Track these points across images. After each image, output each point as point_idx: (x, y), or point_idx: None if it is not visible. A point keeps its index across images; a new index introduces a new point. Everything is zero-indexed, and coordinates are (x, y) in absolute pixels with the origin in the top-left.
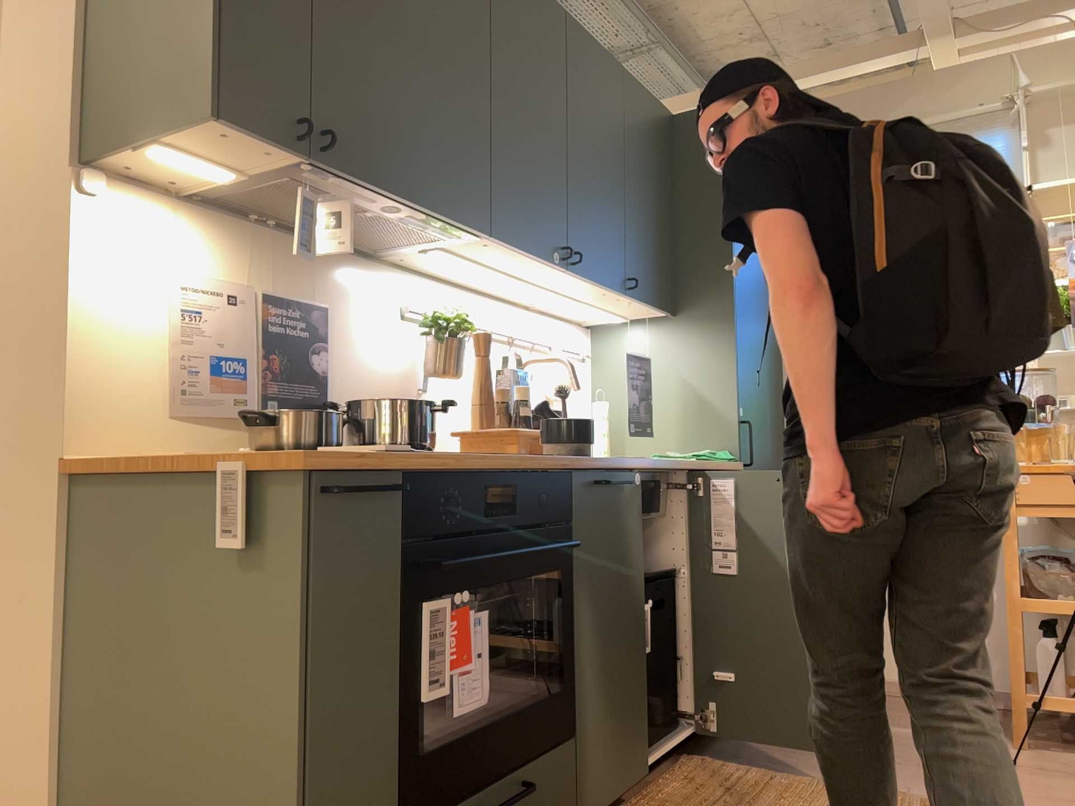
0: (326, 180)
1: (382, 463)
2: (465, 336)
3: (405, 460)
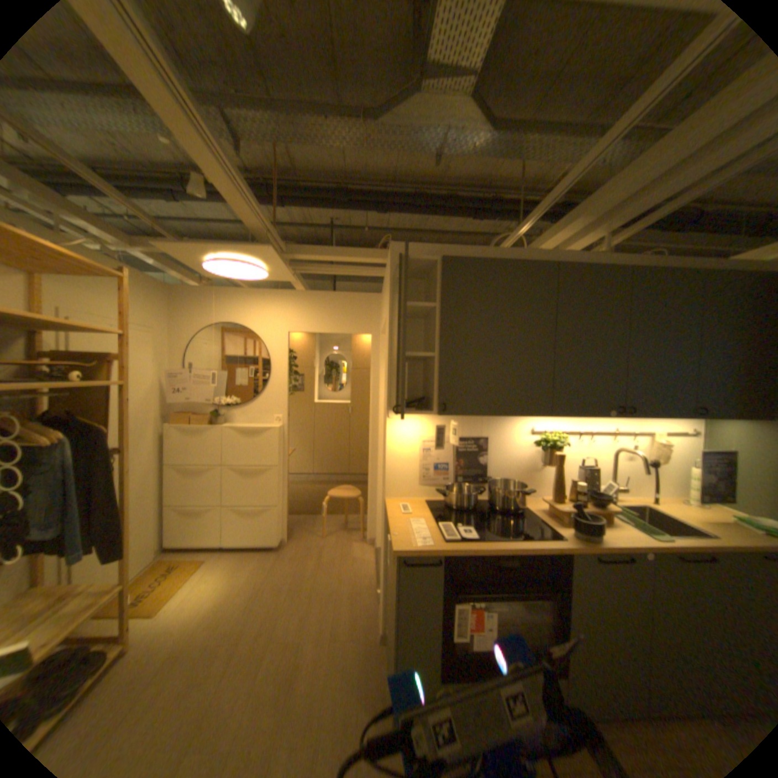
0: (452, 415)
1: (432, 554)
2: (566, 444)
3: (444, 553)
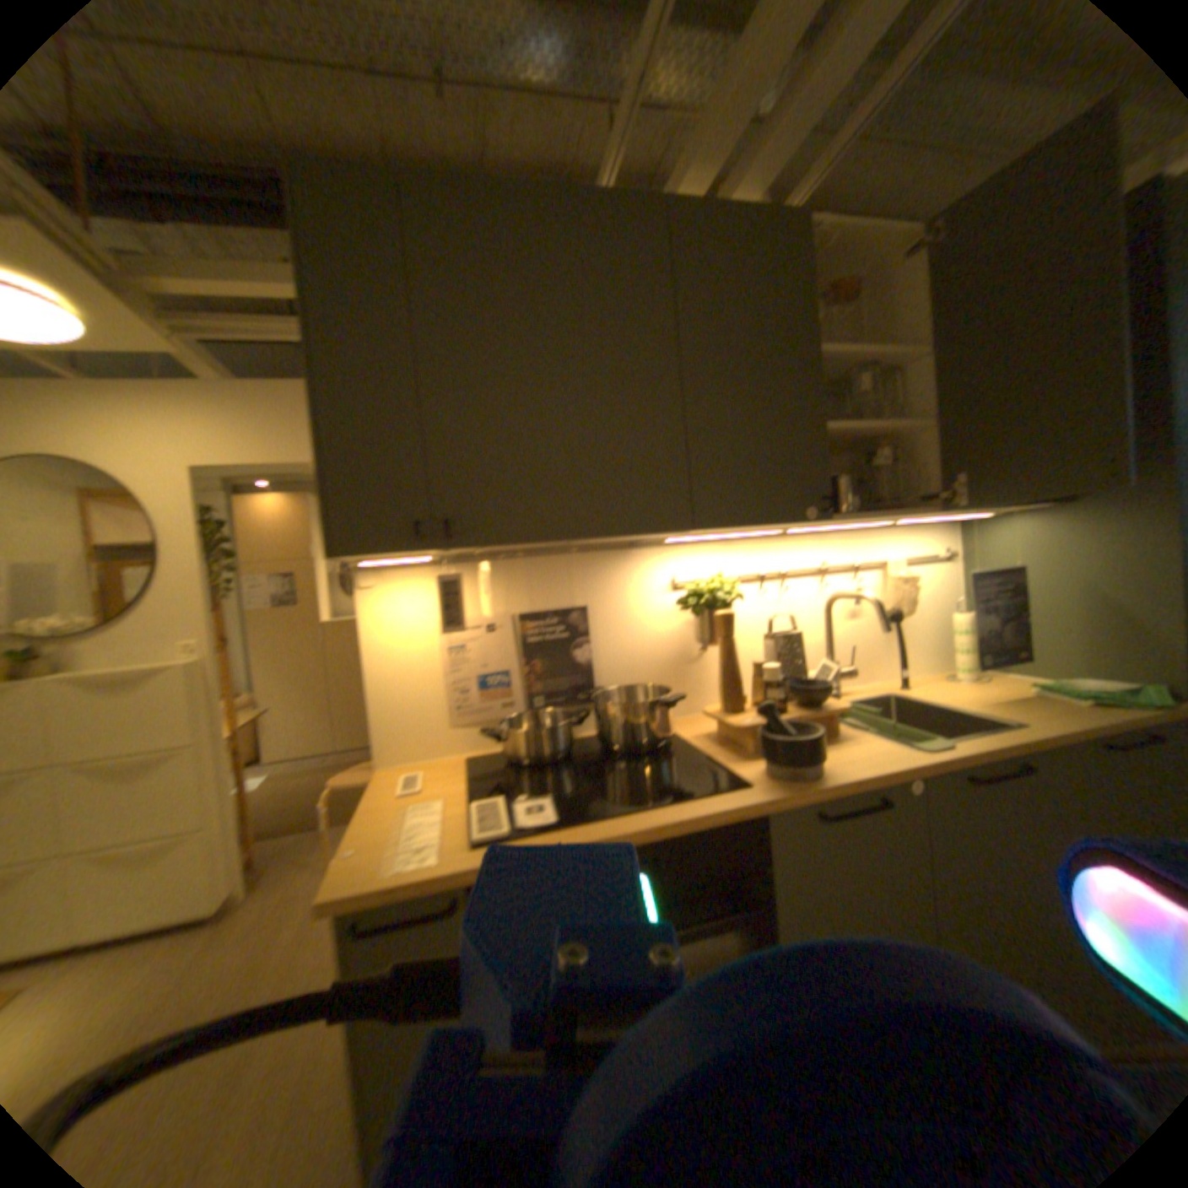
0: (479, 548)
1: (430, 885)
2: (737, 597)
3: (461, 876)
